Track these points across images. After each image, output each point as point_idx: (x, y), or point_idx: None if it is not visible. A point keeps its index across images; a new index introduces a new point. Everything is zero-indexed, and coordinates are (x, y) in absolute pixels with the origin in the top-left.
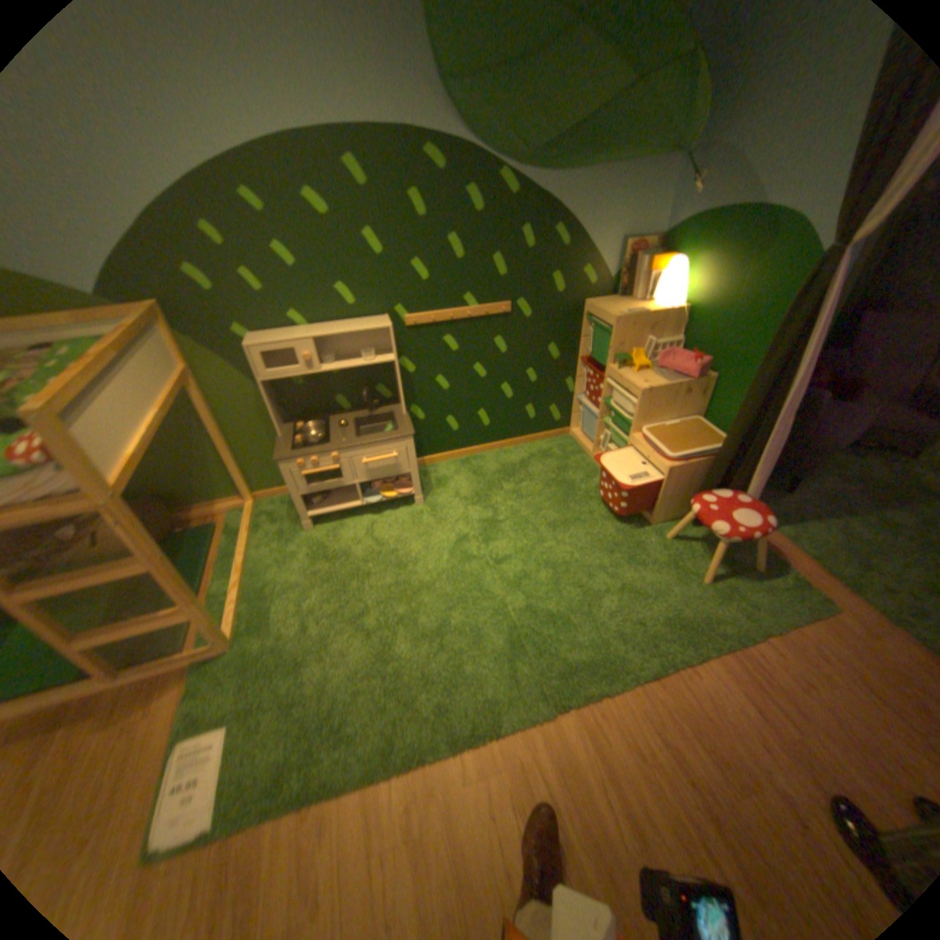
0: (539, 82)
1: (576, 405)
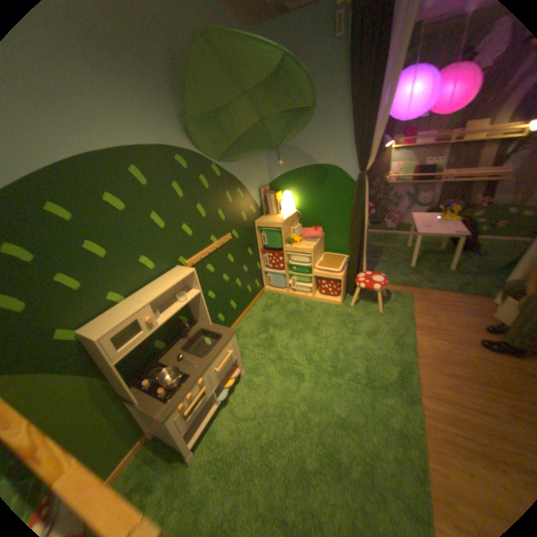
0: (223, 121)
1: (264, 274)
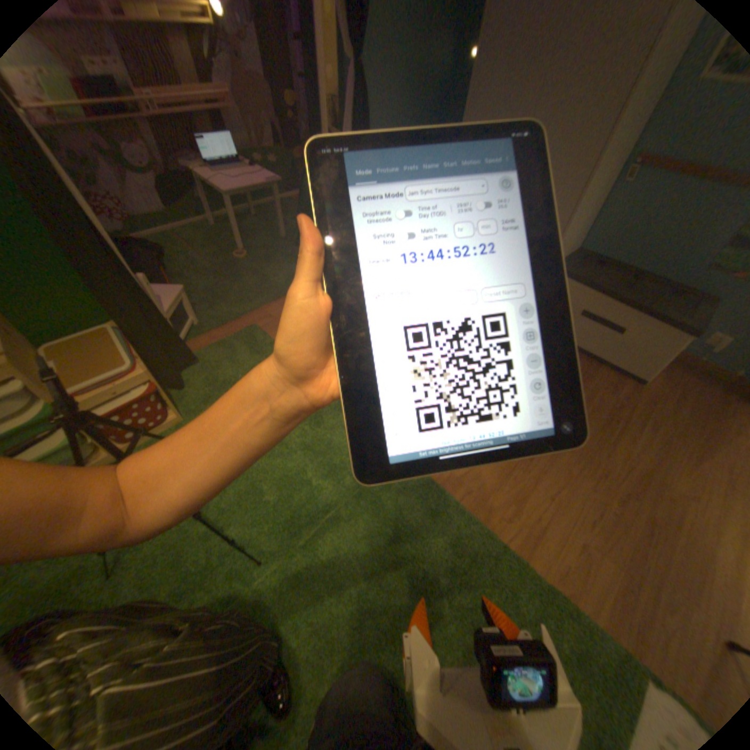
0: None
1: None
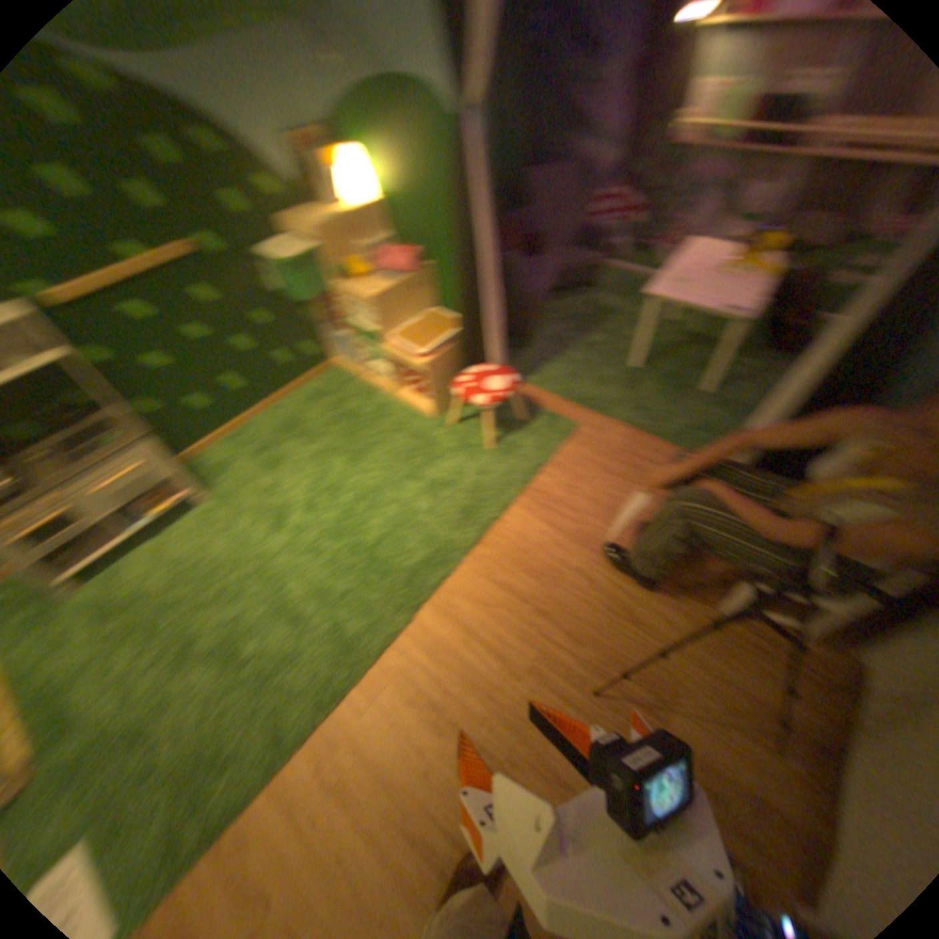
0: None
1: (322, 334)
